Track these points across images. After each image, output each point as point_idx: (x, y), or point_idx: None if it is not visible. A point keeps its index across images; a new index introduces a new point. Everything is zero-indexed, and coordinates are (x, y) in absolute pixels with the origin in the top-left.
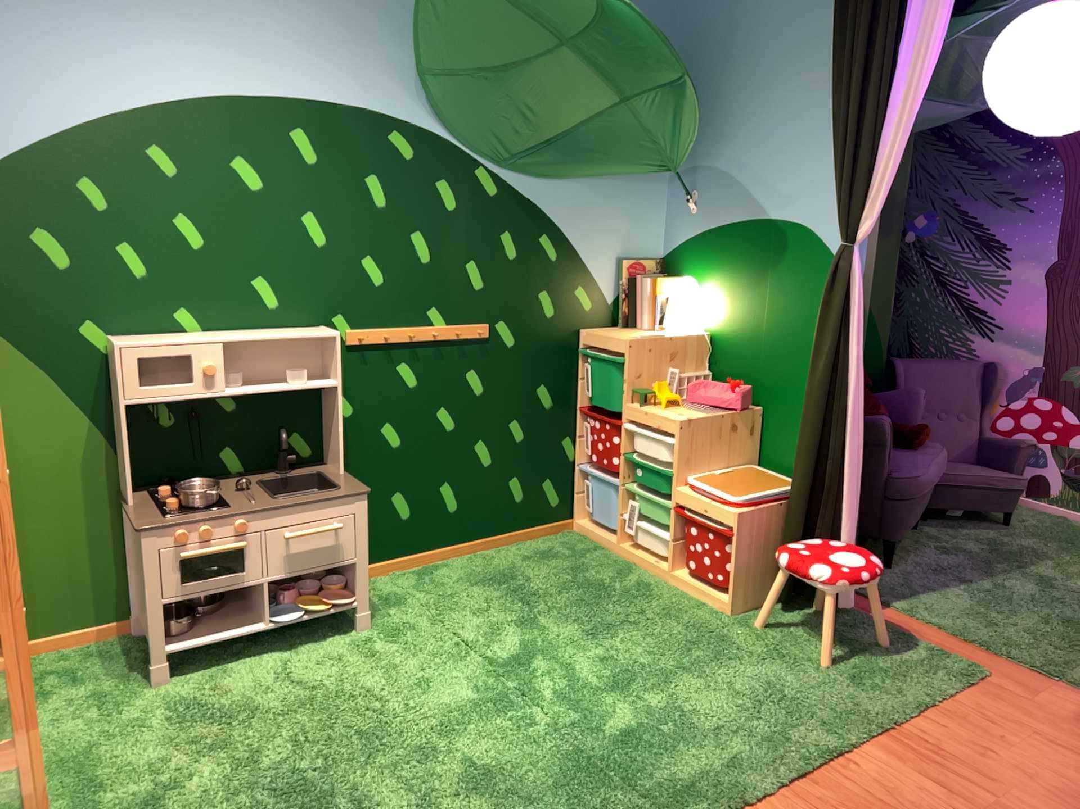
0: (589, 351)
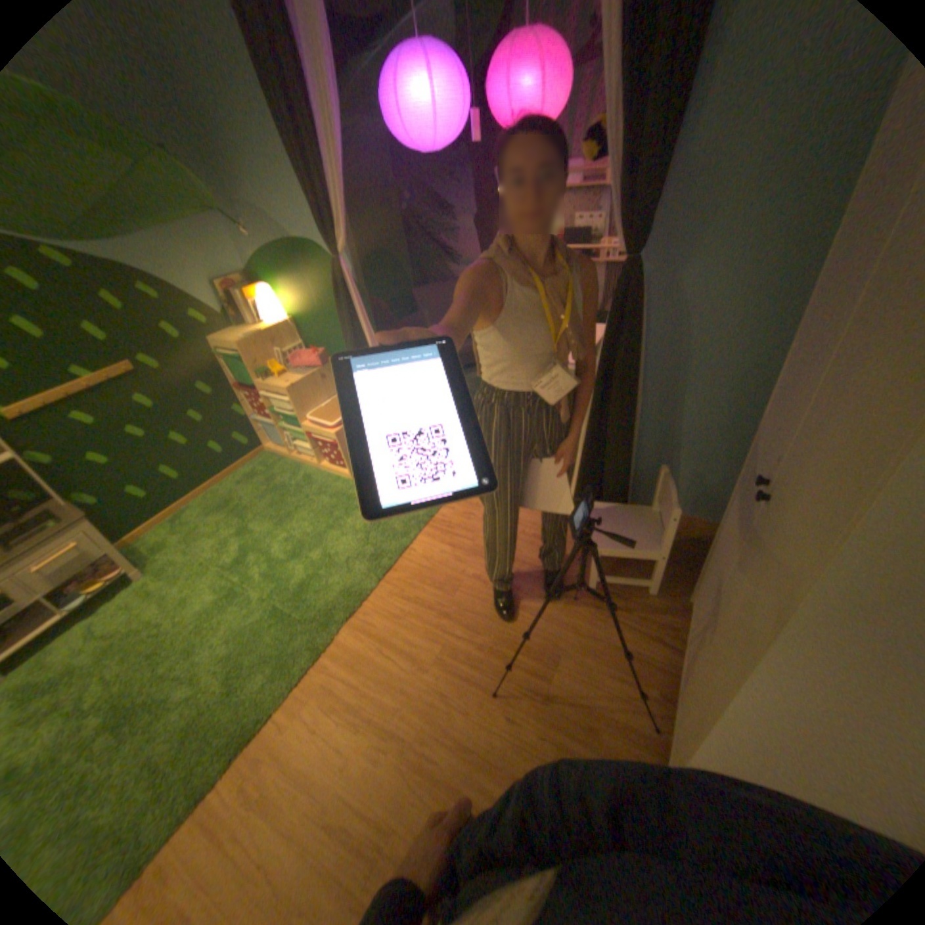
0: (218, 352)
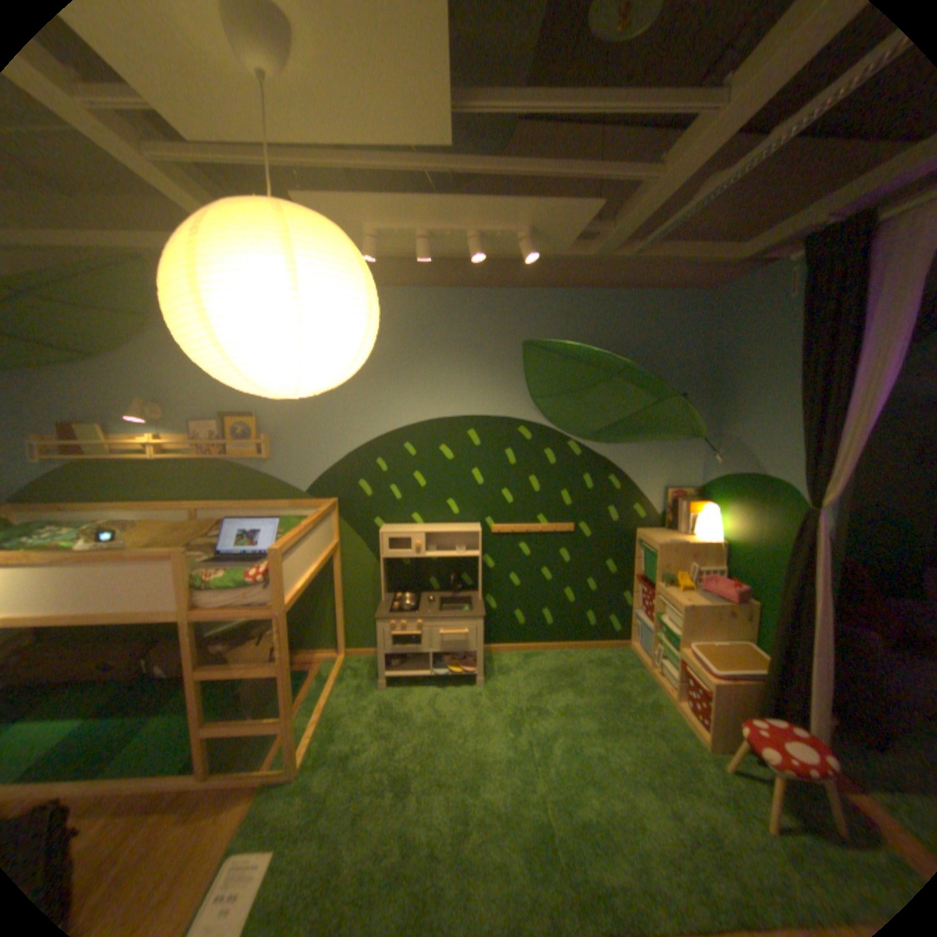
0: (640, 544)
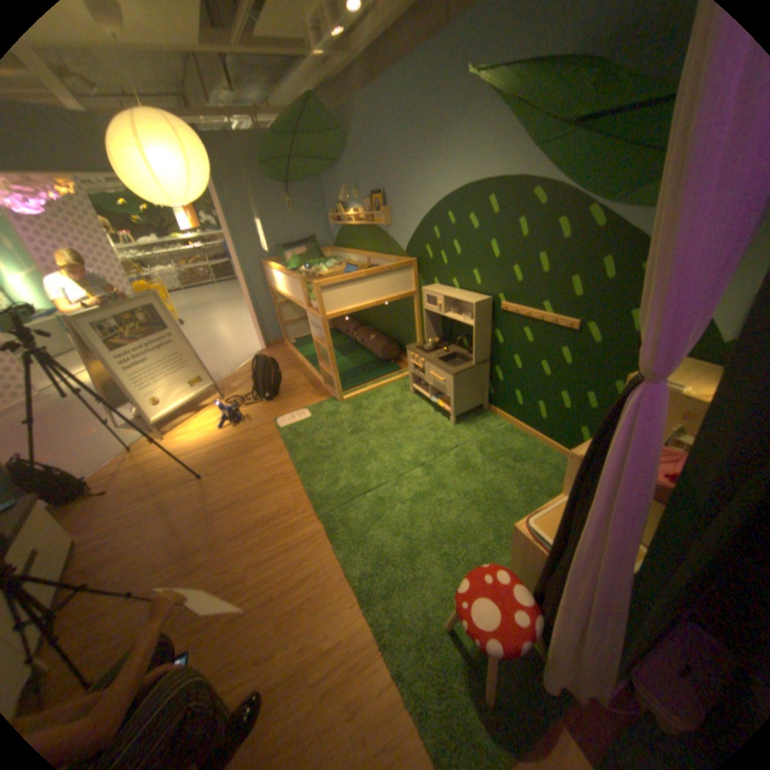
0: None
